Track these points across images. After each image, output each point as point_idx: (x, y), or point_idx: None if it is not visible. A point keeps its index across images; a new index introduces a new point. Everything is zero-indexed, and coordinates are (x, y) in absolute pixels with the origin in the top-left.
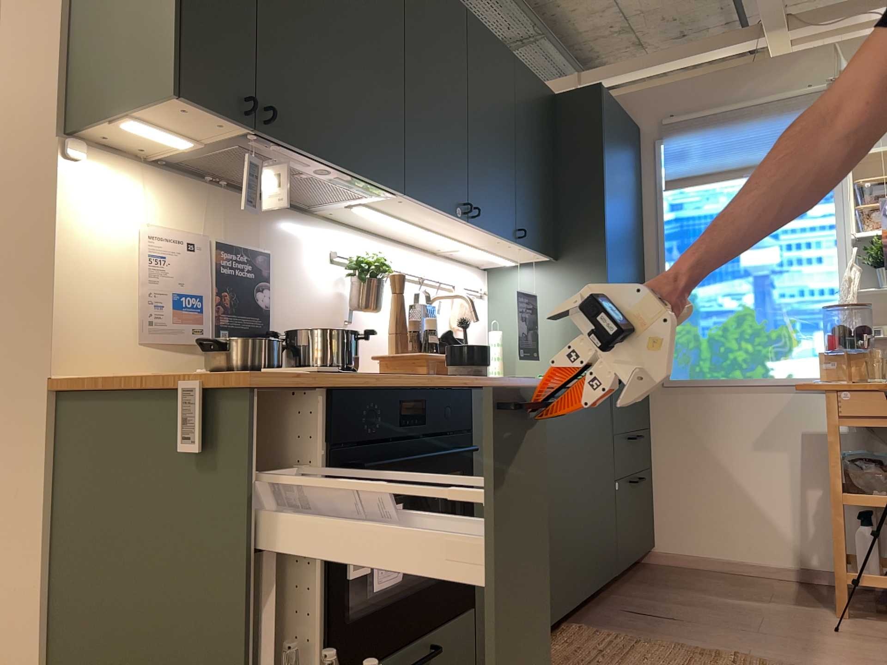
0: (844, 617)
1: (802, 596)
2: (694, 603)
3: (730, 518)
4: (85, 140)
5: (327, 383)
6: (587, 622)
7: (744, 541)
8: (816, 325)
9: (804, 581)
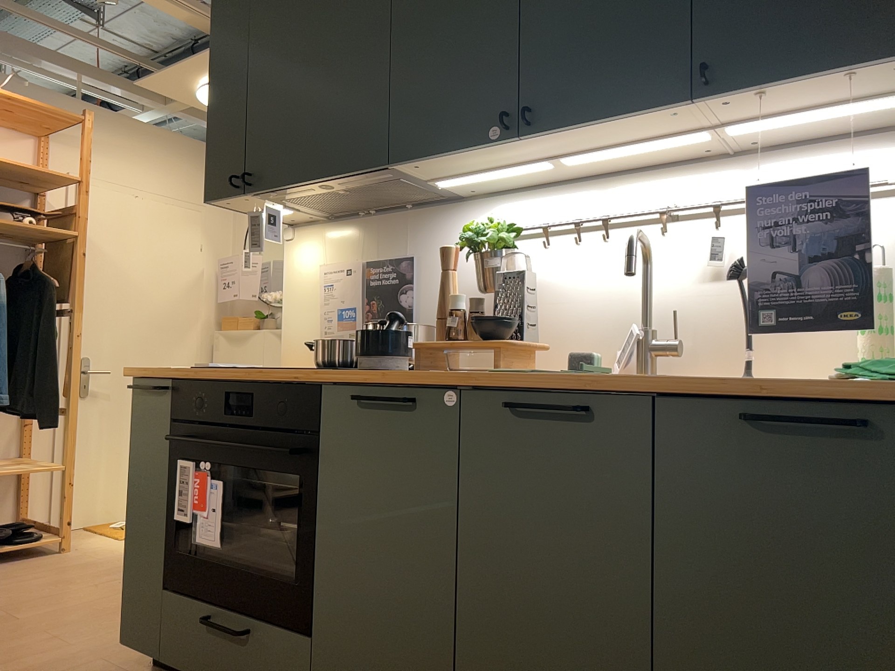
0: None
1: None
2: None
3: None
4: (297, 224)
5: (175, 374)
6: None
7: None
8: None
9: None
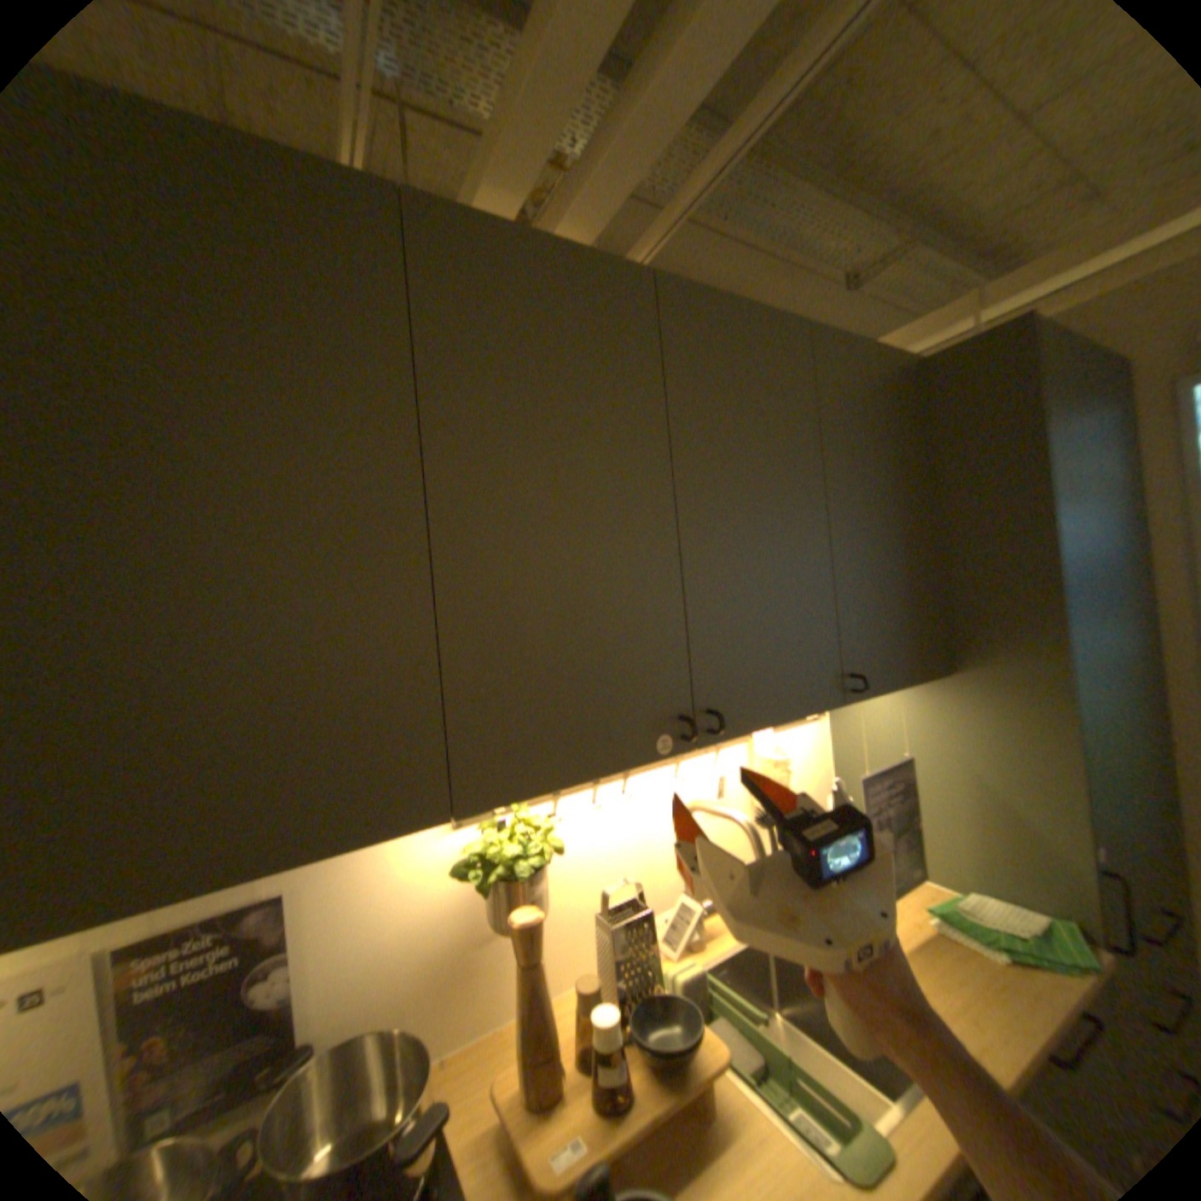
0: None
1: None
2: None
3: None
4: None
5: None
6: None
7: None
8: None
9: None
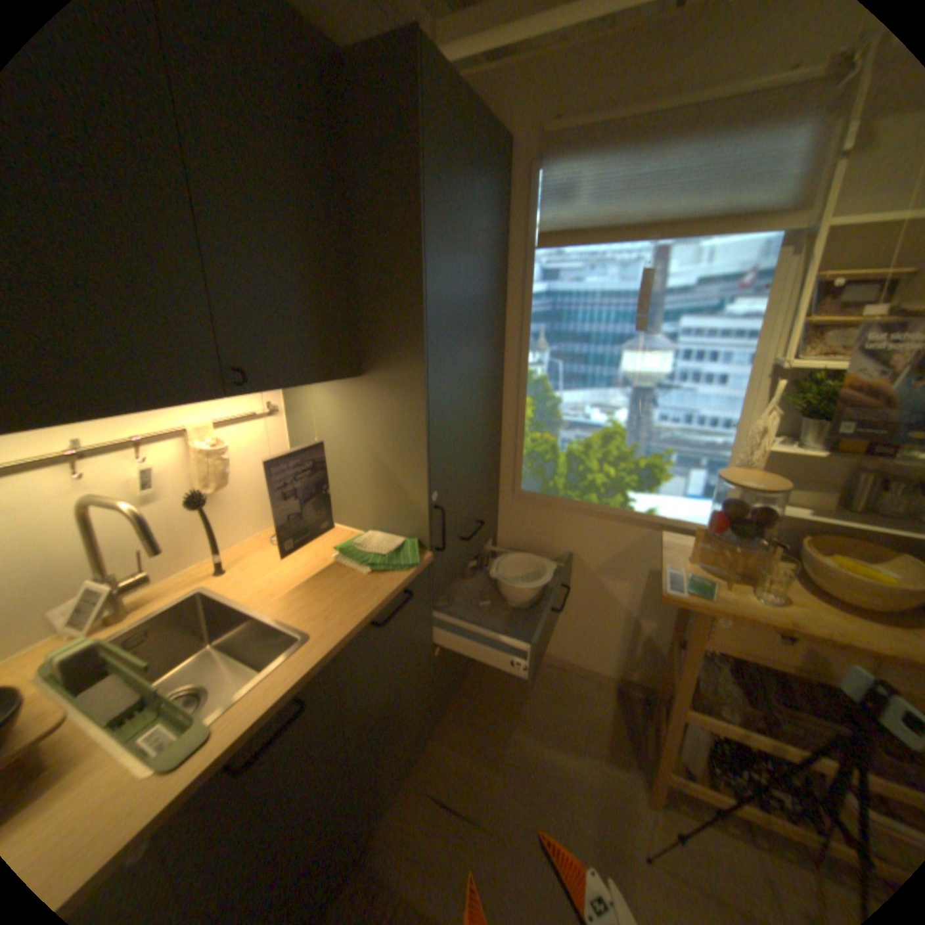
0: (657, 811)
1: (618, 734)
2: (508, 764)
3: (564, 627)
4: None
5: None
6: (376, 847)
7: (573, 647)
8: (696, 458)
9: (622, 693)
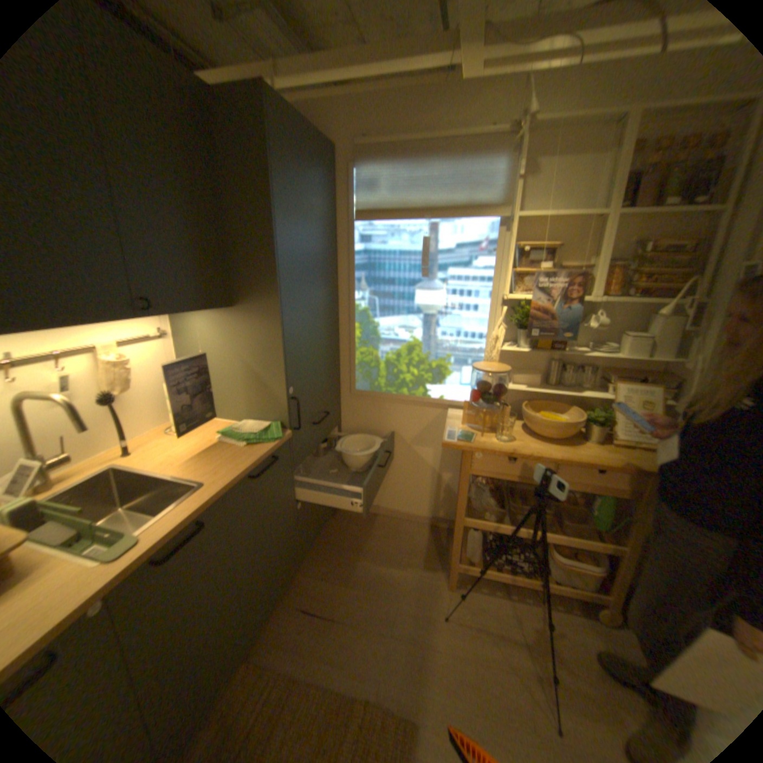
0: (452, 591)
1: (429, 552)
2: (354, 581)
3: (392, 486)
4: None
5: None
6: (260, 647)
7: (399, 499)
8: (465, 360)
9: (433, 527)
